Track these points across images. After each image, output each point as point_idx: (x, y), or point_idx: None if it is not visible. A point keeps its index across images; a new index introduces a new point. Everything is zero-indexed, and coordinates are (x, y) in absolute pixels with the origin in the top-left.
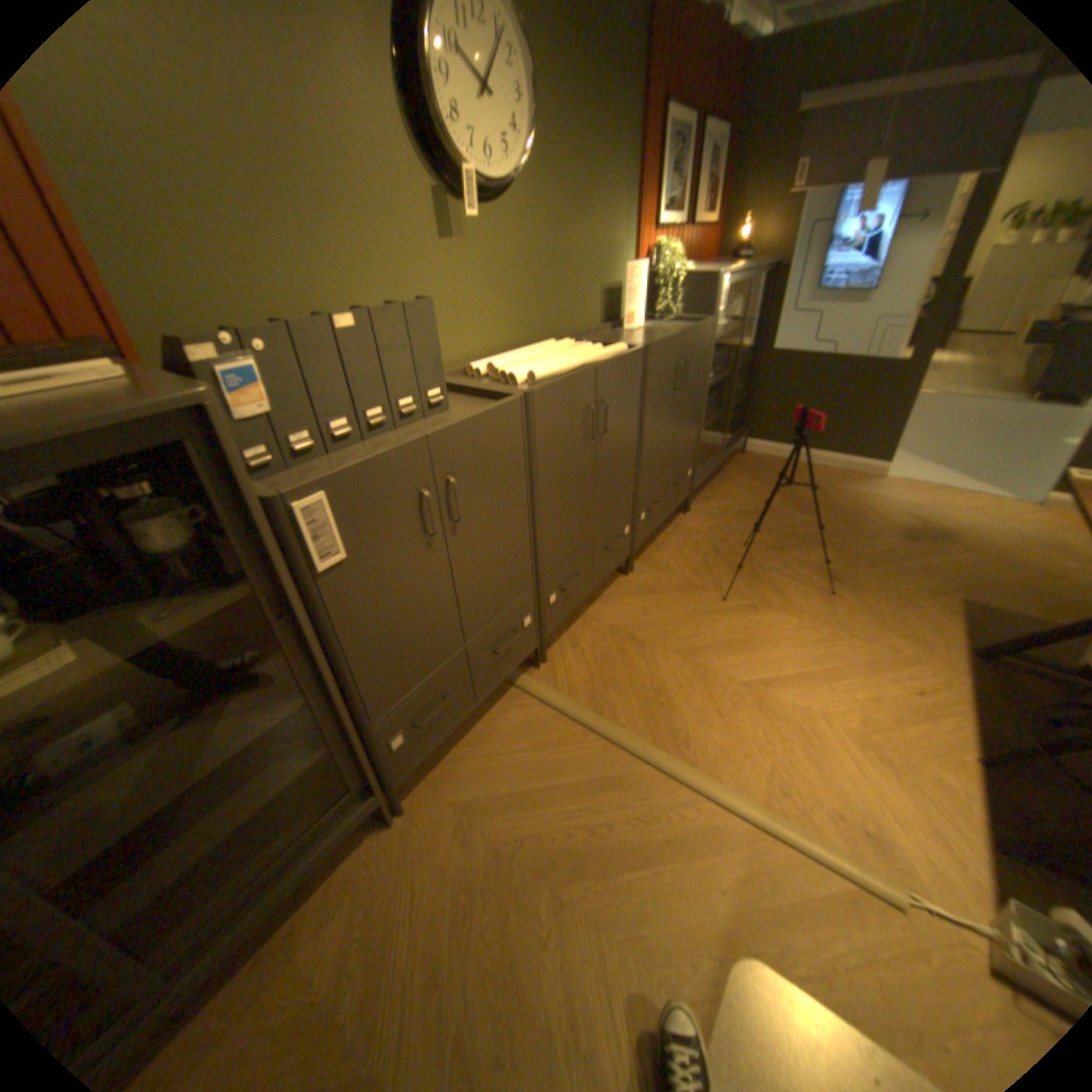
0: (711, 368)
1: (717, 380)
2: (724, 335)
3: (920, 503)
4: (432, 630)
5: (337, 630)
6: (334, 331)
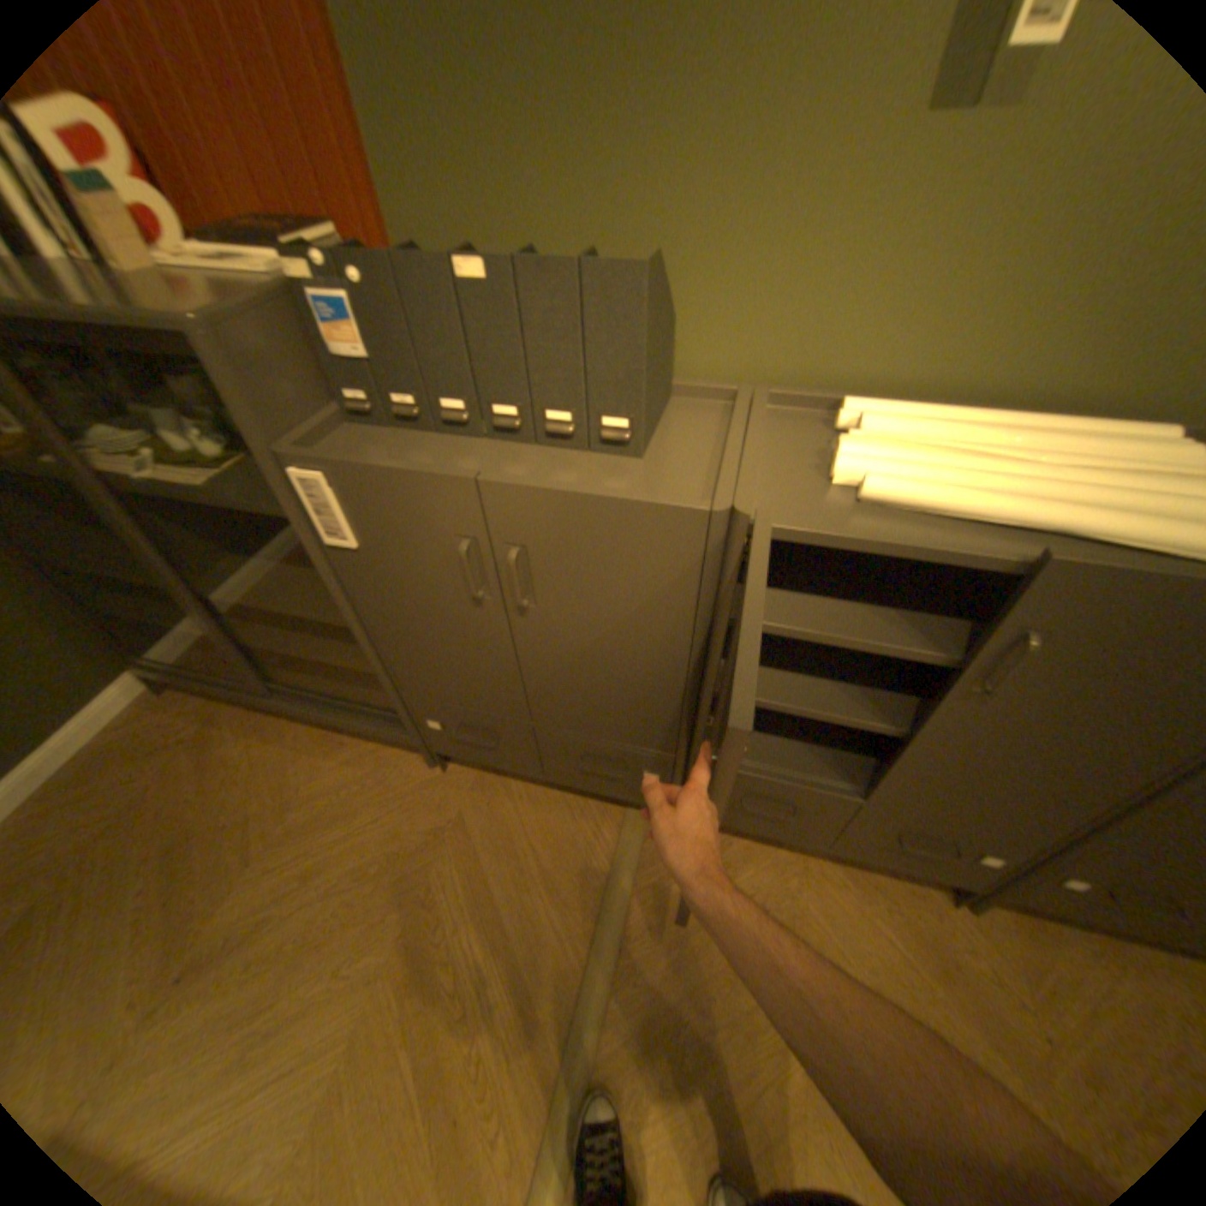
0: None
1: None
2: None
3: None
4: (482, 678)
5: (361, 601)
6: (453, 279)
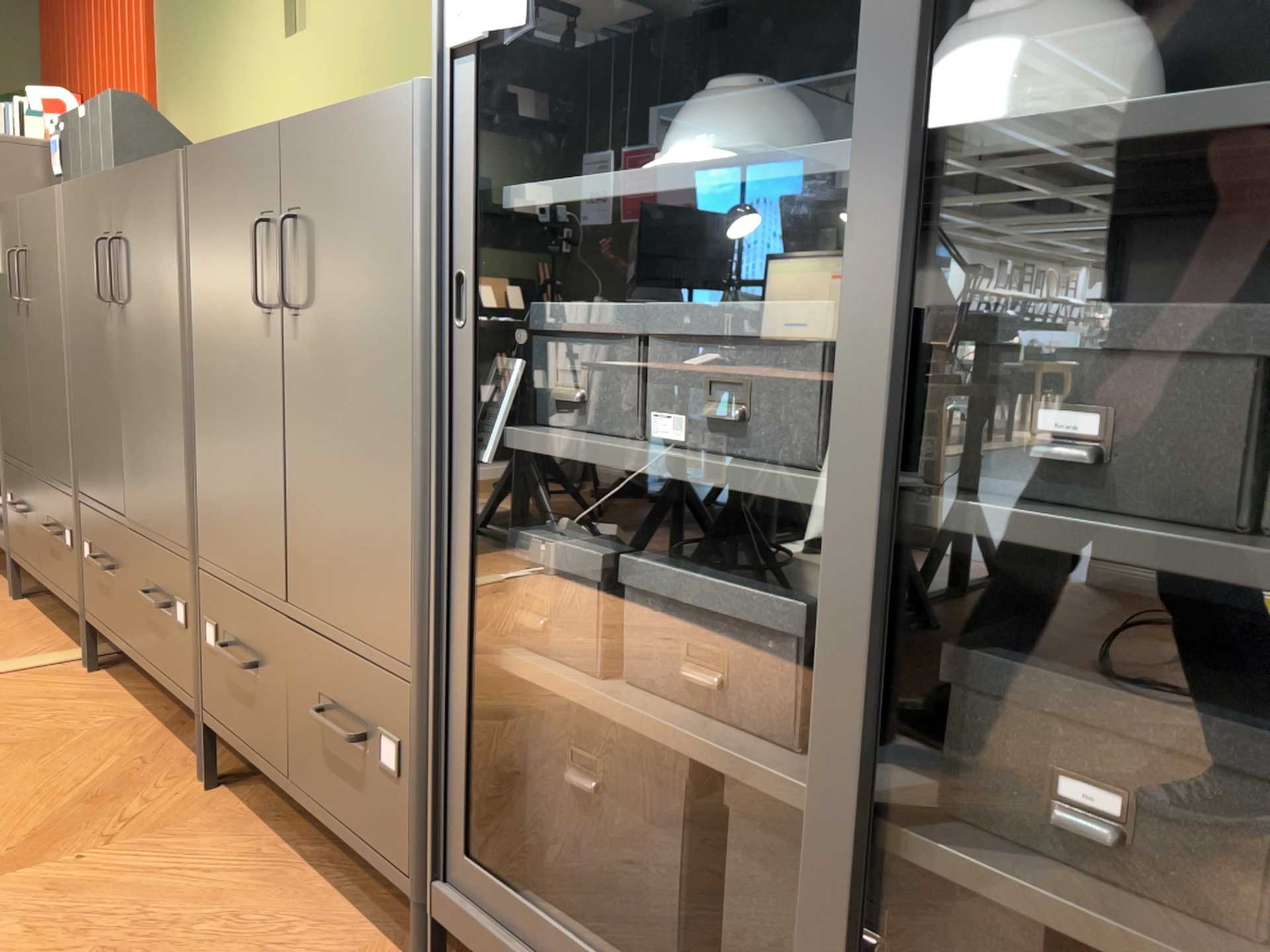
0: (471, 313)
1: (674, 463)
2: (689, 185)
3: None
4: (21, 410)
5: None
6: (80, 122)
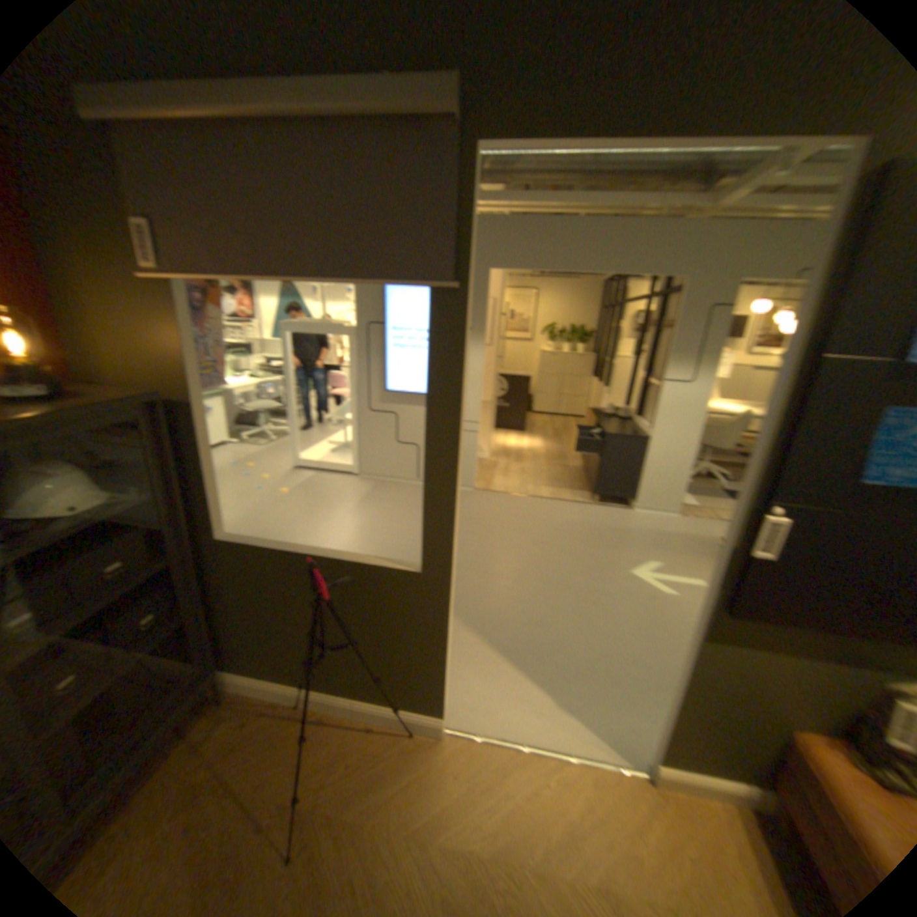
0: None
1: None
2: None
3: (484, 850)
4: None
5: None
6: None
